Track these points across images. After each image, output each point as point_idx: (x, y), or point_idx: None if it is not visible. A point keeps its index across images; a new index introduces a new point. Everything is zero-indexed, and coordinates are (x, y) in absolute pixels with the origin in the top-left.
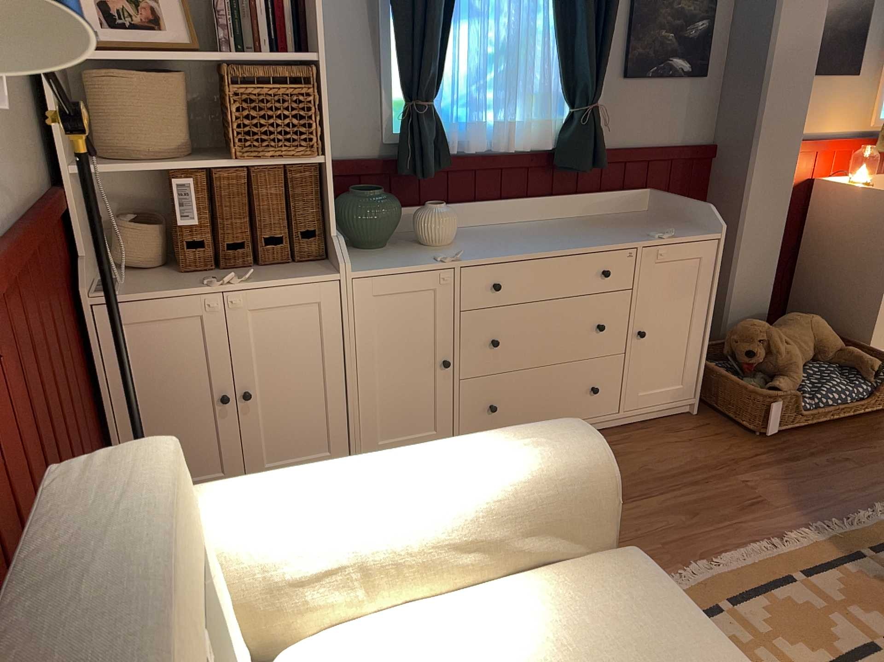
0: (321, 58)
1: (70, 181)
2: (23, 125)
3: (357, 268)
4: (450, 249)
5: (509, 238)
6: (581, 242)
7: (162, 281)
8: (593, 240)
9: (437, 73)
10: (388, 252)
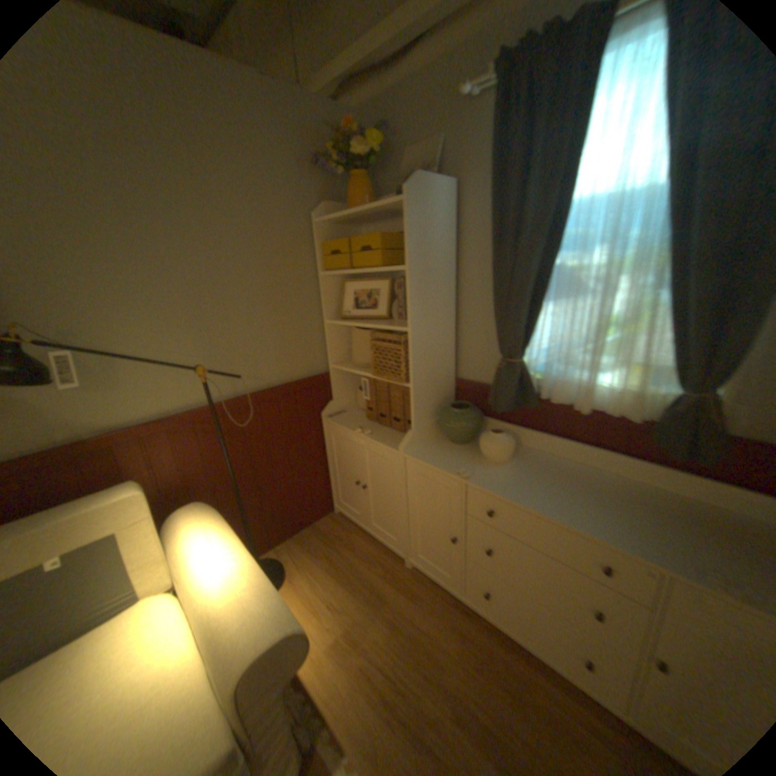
0: (412, 330)
1: (333, 369)
2: (304, 349)
3: (415, 453)
4: (491, 468)
5: (554, 483)
6: (602, 525)
7: (356, 419)
8: (619, 532)
9: (523, 339)
10: (458, 450)
